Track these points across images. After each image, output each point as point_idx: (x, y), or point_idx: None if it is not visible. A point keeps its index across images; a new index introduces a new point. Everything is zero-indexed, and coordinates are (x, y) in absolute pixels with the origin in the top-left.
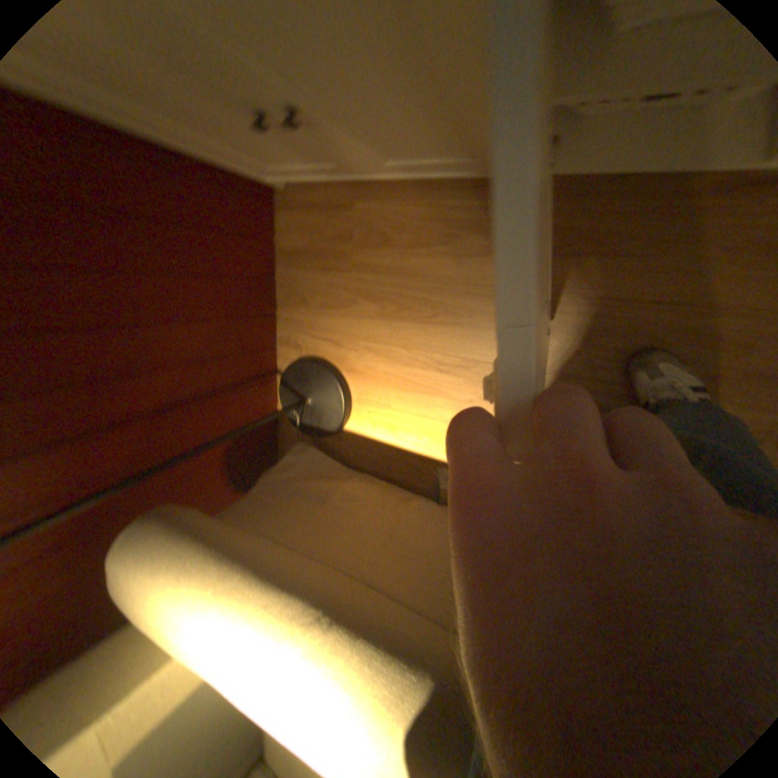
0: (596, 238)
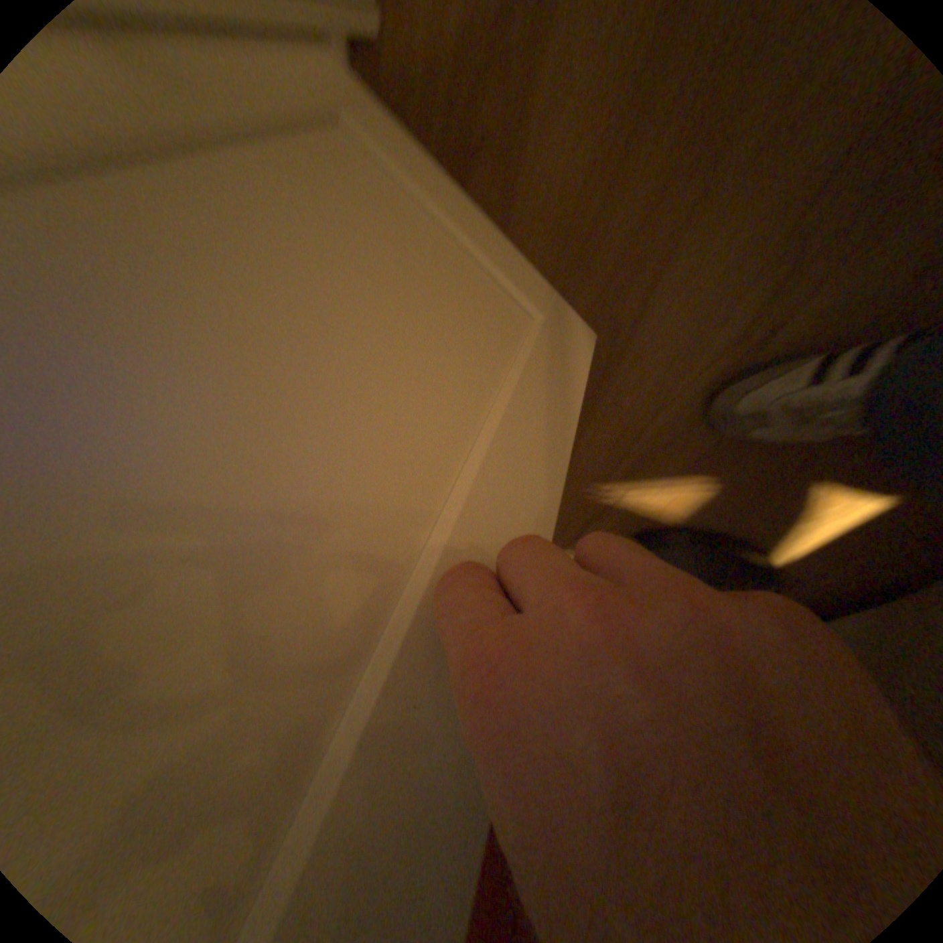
0: None
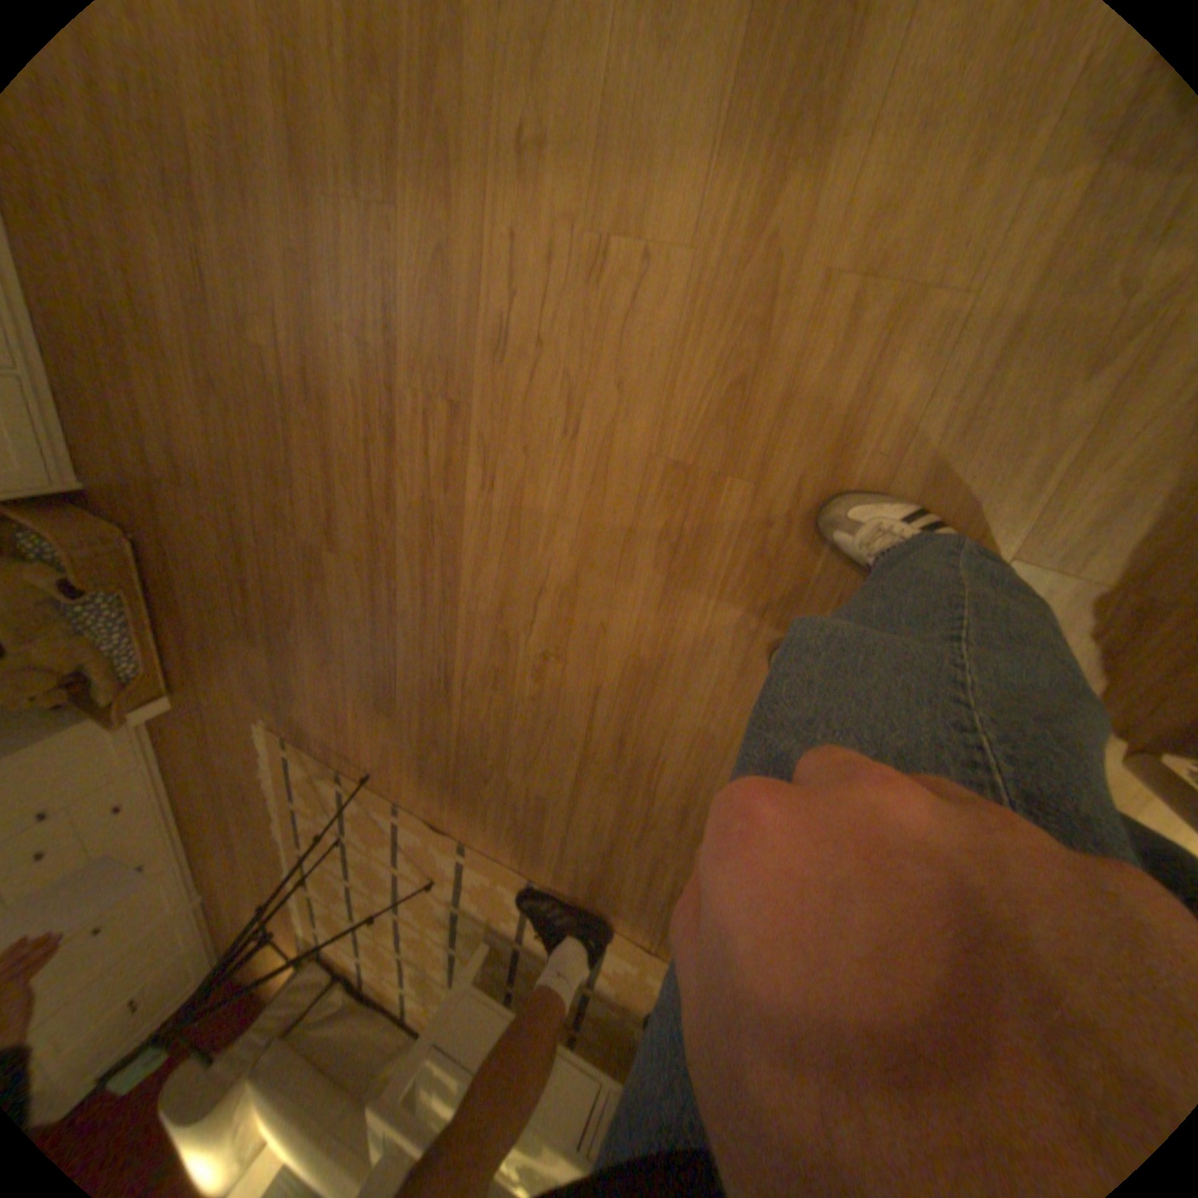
0: (201, 891)
